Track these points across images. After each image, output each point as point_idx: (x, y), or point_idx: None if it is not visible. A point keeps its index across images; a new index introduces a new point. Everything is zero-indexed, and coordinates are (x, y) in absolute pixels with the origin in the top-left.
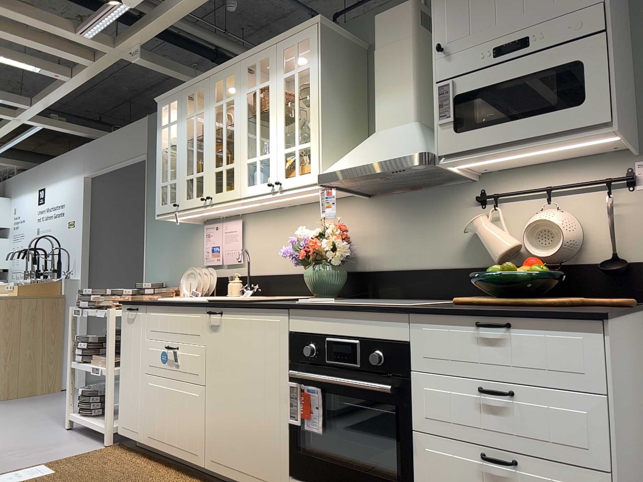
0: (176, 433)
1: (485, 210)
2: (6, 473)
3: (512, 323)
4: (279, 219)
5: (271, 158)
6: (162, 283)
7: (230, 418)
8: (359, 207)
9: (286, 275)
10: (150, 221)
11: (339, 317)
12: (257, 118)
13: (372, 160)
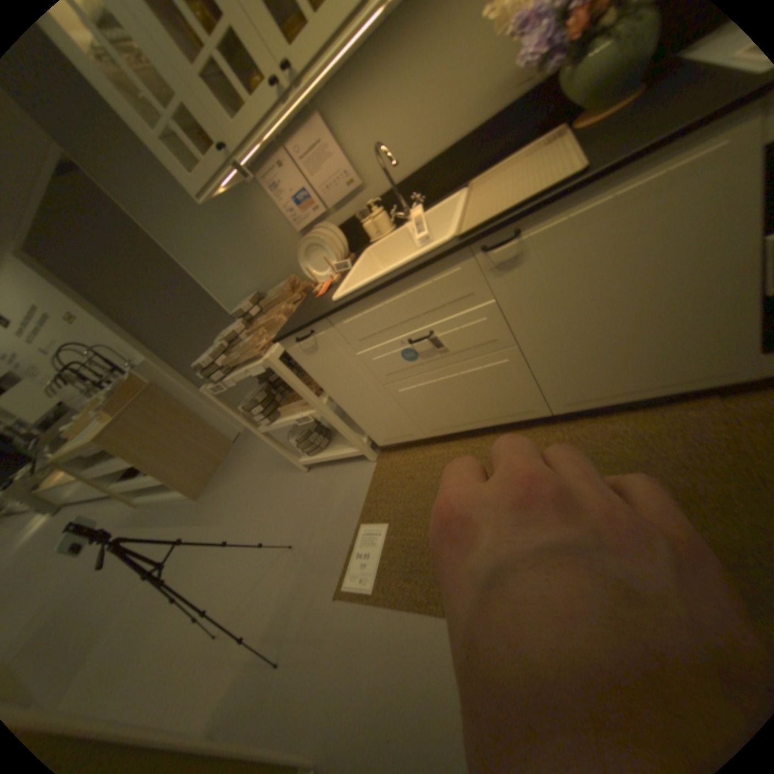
0: (483, 408)
1: None
2: (345, 559)
3: None
4: (394, 52)
5: None
6: (255, 293)
7: (597, 352)
8: None
9: (457, 143)
10: (165, 235)
11: None
12: None
13: None
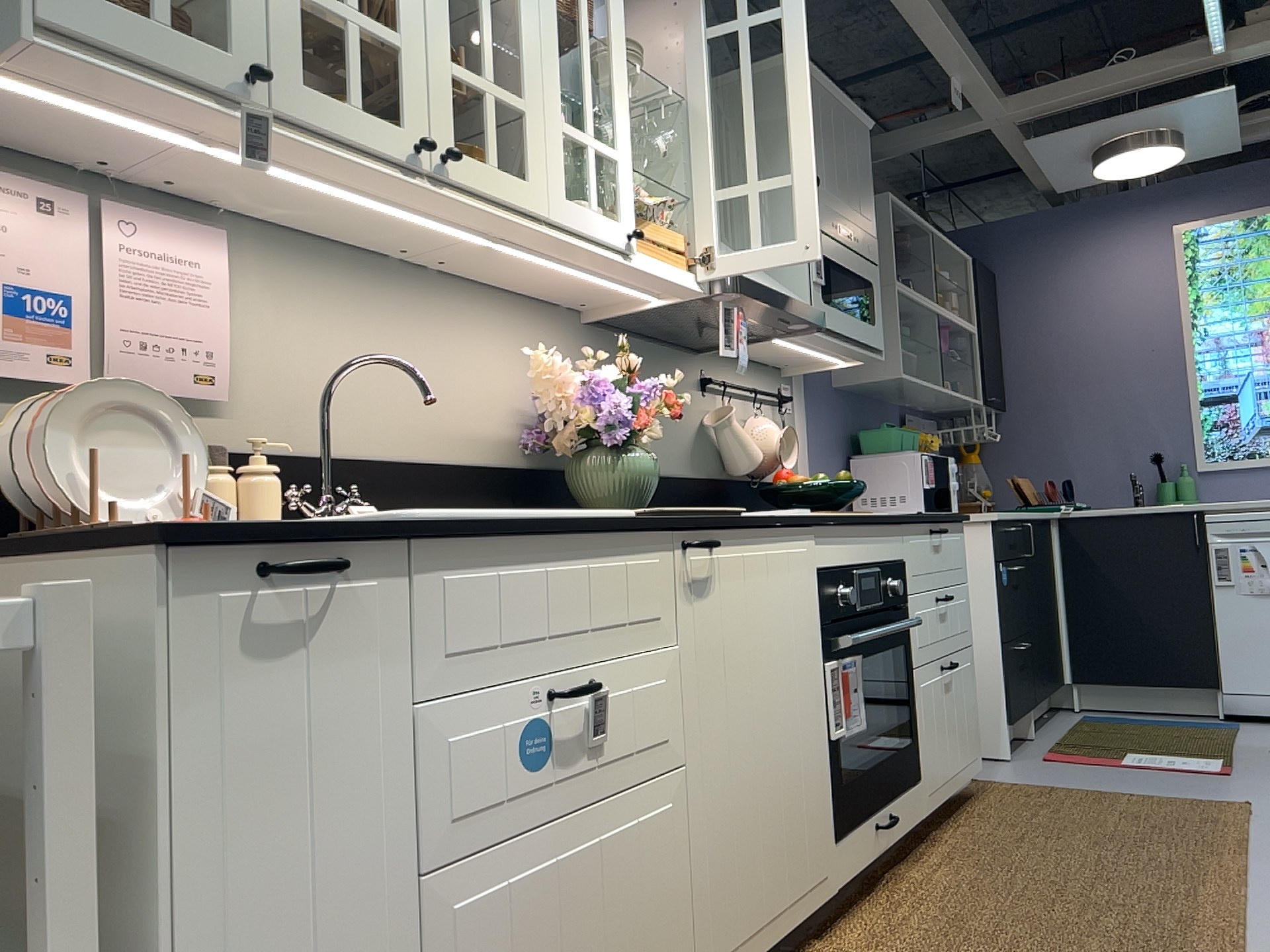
0: None
1: (709, 400)
2: None
3: (943, 528)
4: (374, 289)
5: (624, 169)
6: None
7: (749, 807)
8: (569, 336)
9: (409, 462)
10: None
11: (862, 533)
12: (587, 36)
13: (780, 291)
